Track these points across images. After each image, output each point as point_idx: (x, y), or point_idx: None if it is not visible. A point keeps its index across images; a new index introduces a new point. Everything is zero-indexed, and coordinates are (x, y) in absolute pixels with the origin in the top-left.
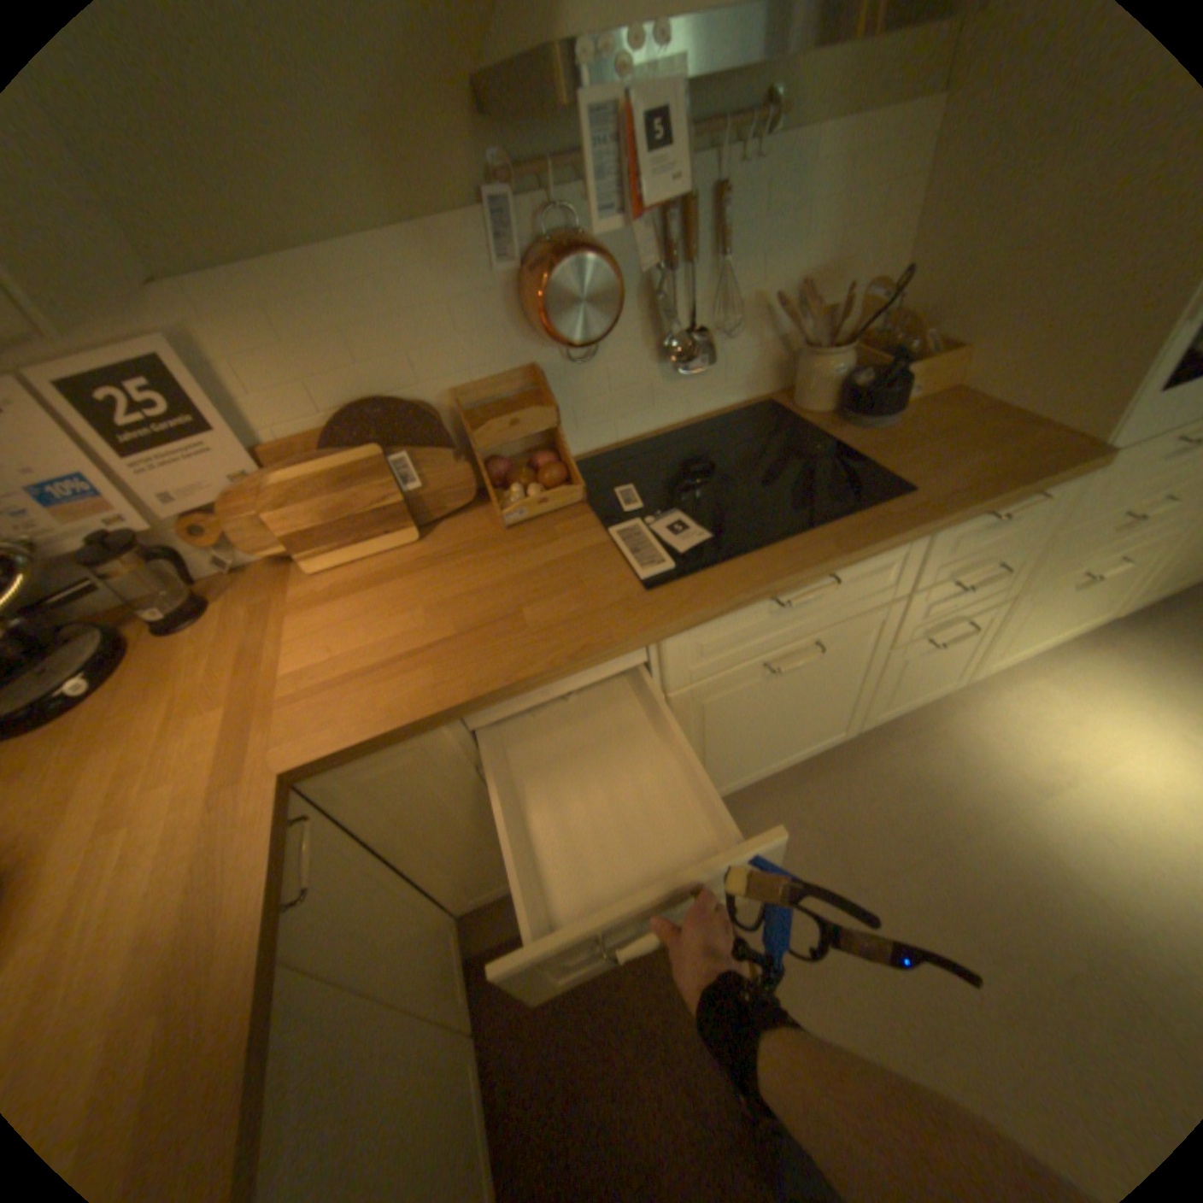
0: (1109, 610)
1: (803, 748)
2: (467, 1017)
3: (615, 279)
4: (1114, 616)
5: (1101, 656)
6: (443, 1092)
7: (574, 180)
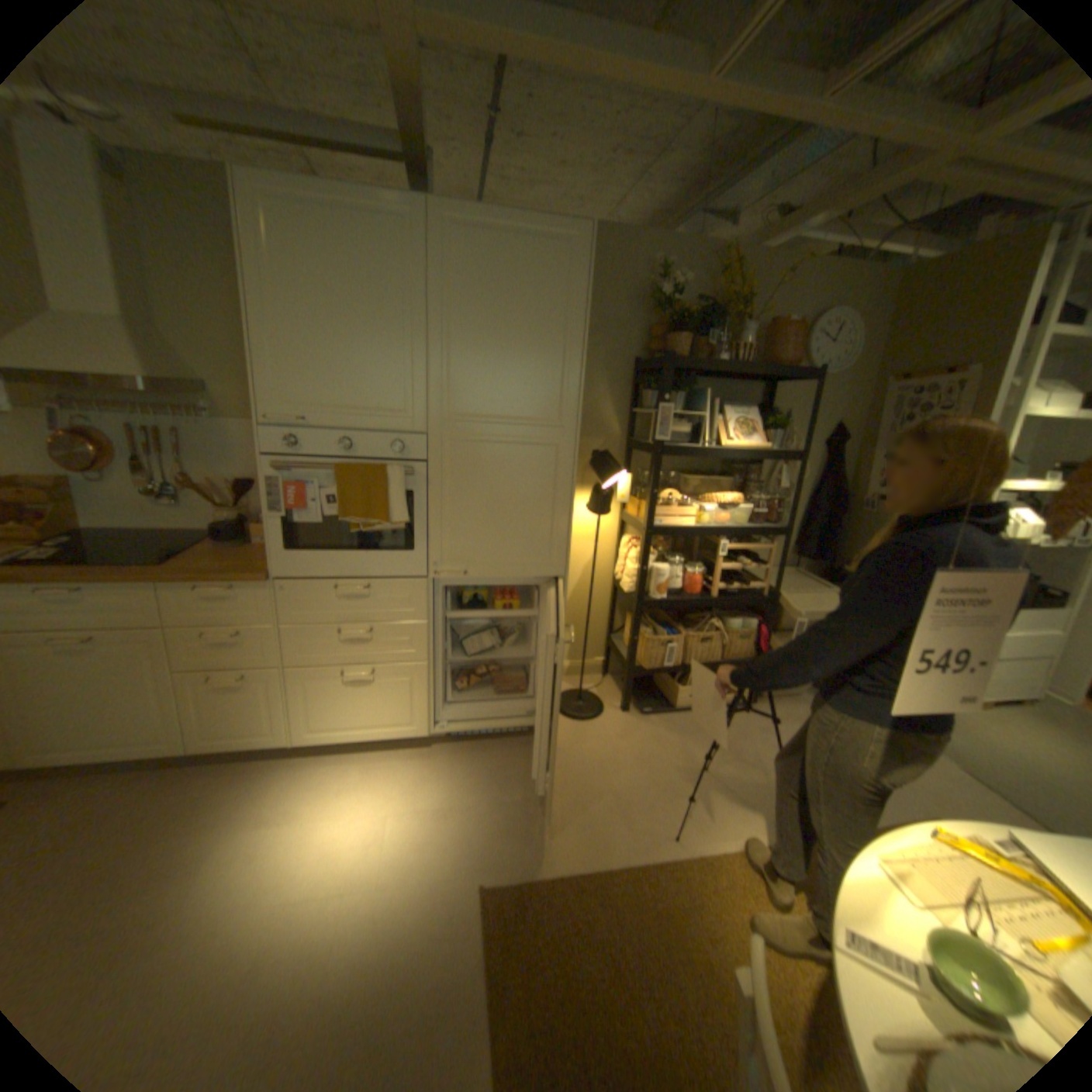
0: (410, 724)
1: (127, 745)
2: None
3: (89, 450)
4: (421, 732)
5: (412, 763)
6: None
7: (94, 413)
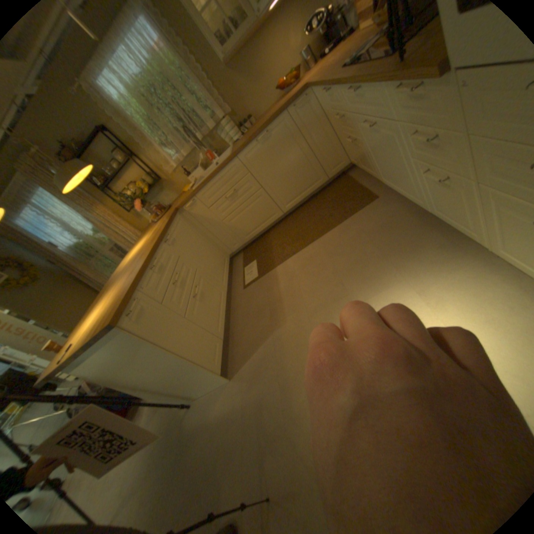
0: None
1: (408, 190)
2: (333, 176)
3: None
4: None
5: None
6: (310, 168)
7: None
